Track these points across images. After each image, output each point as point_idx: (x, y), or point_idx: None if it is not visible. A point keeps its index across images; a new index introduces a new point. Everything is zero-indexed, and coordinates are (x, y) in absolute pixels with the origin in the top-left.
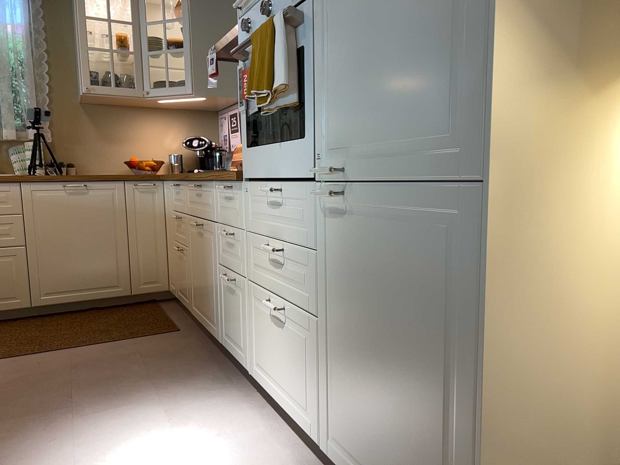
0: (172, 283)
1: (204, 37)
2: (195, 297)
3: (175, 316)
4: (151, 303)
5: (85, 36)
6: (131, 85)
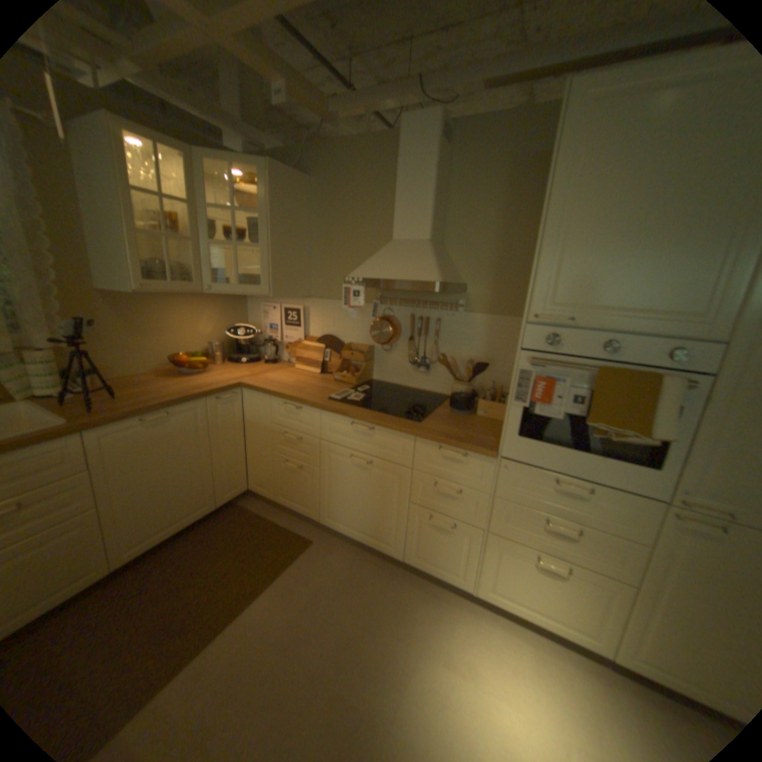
0: (259, 486)
1: (280, 235)
2: (334, 512)
3: (279, 519)
4: (230, 506)
5: (128, 213)
6: (182, 276)
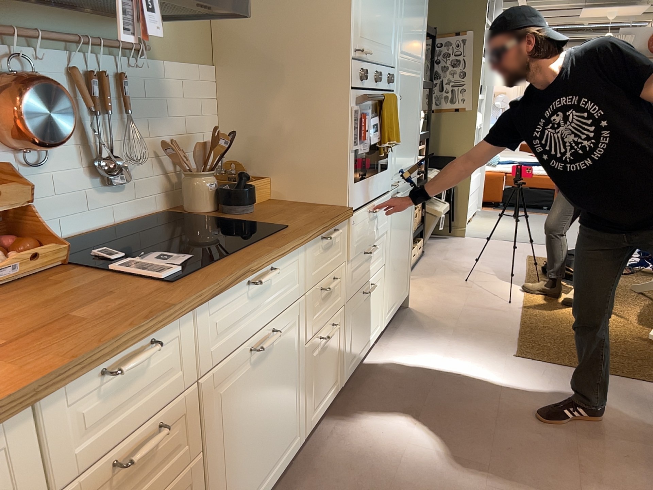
0: None
1: None
2: None
3: None
4: None
5: None
6: None
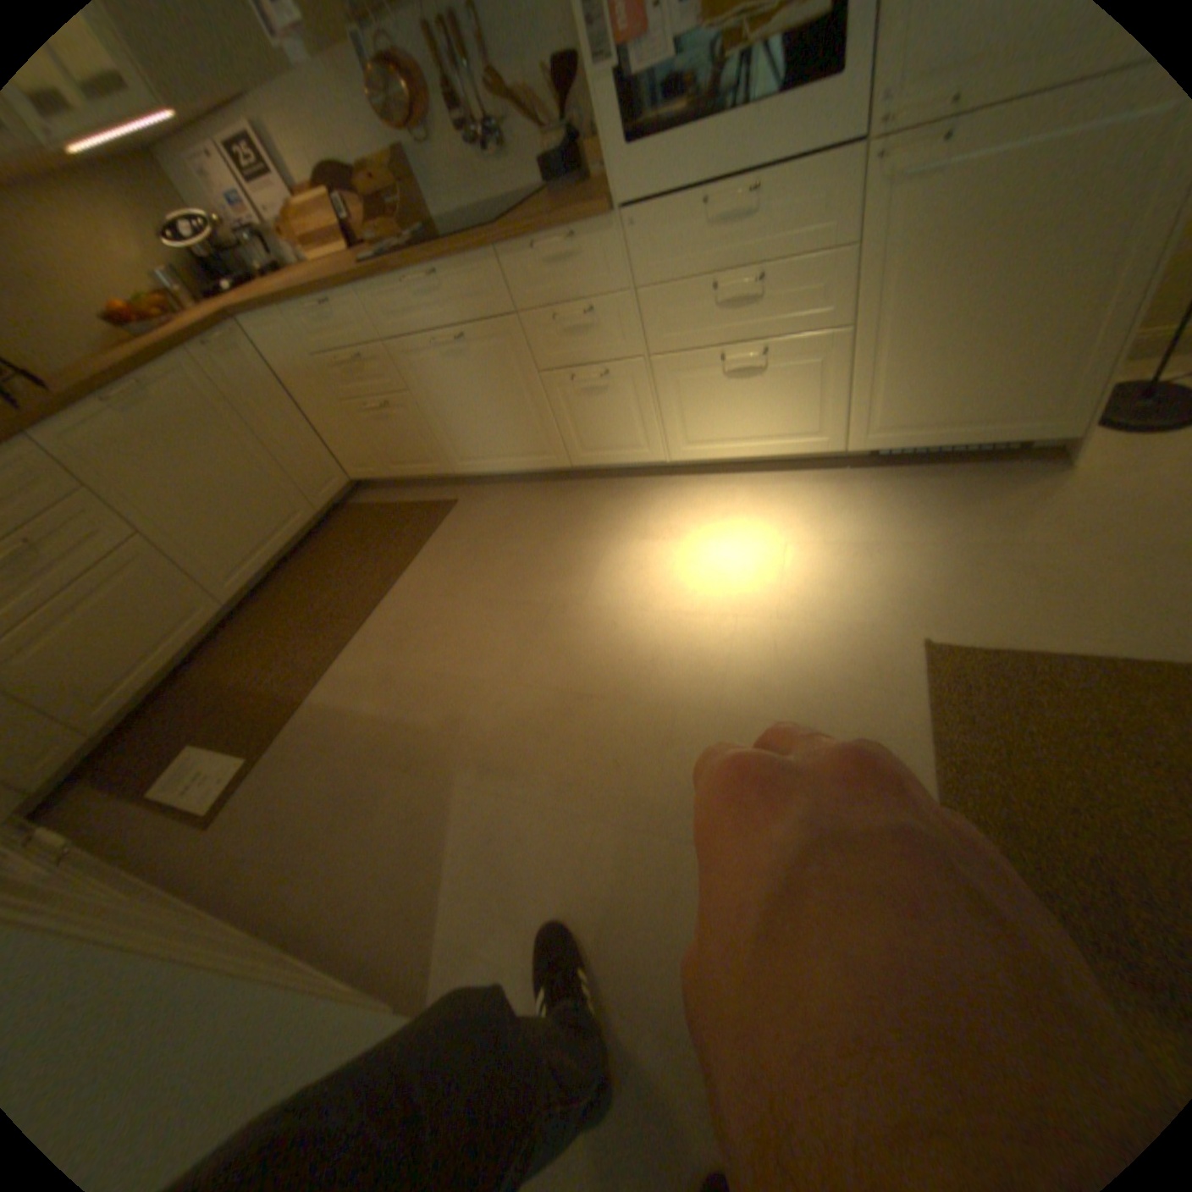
0: (359, 467)
1: None
2: (462, 448)
3: (408, 497)
4: (339, 510)
5: None
6: None
